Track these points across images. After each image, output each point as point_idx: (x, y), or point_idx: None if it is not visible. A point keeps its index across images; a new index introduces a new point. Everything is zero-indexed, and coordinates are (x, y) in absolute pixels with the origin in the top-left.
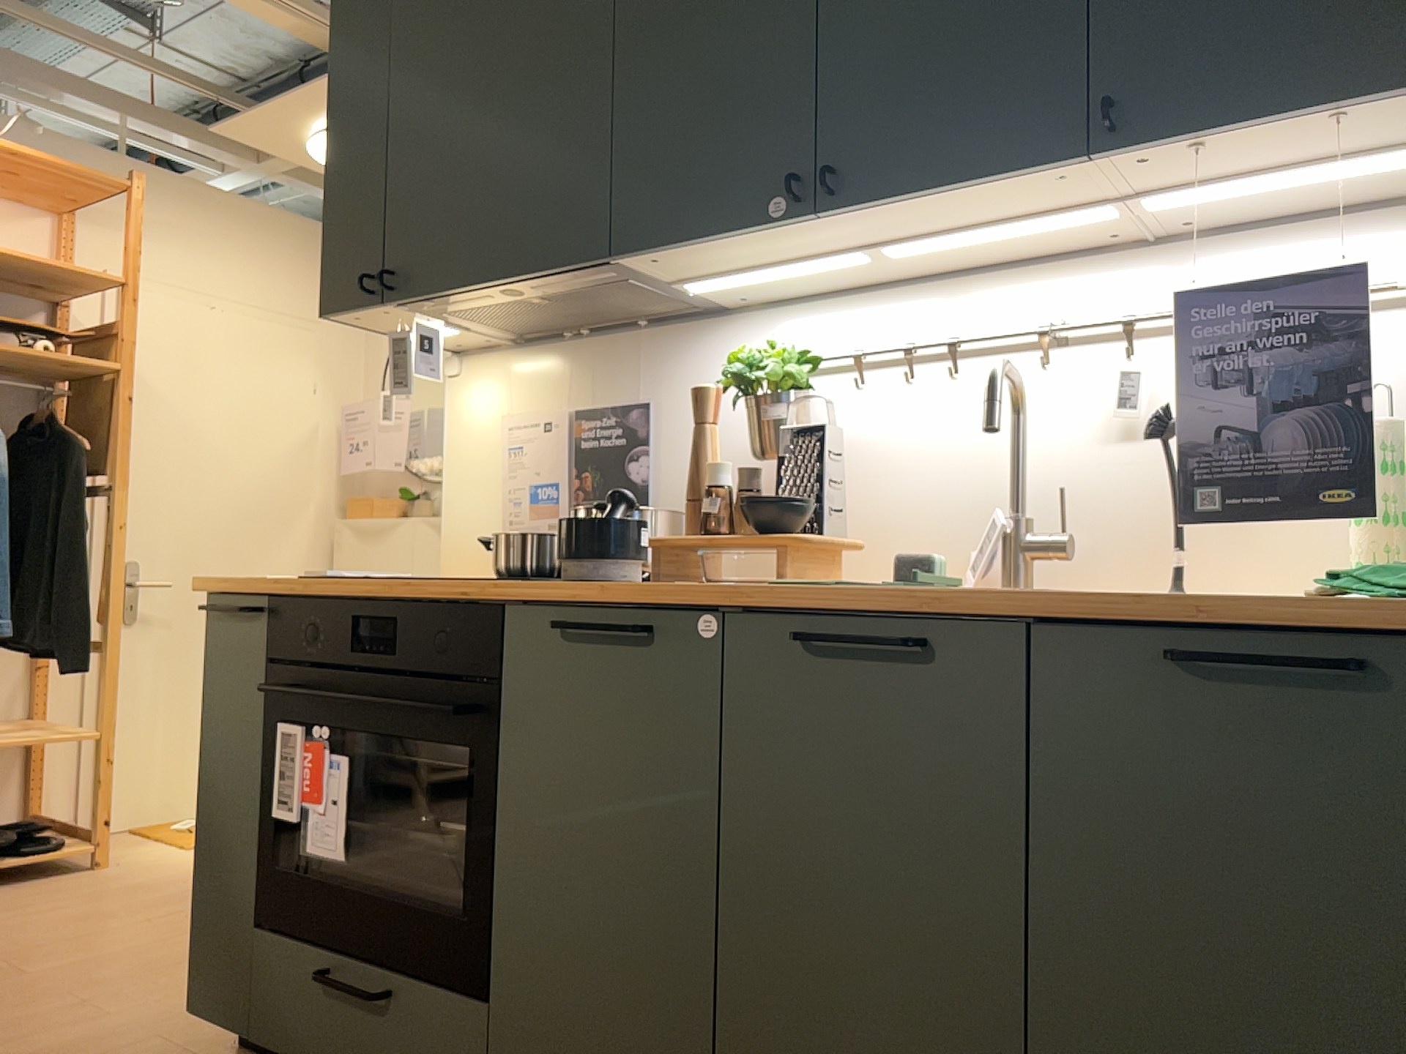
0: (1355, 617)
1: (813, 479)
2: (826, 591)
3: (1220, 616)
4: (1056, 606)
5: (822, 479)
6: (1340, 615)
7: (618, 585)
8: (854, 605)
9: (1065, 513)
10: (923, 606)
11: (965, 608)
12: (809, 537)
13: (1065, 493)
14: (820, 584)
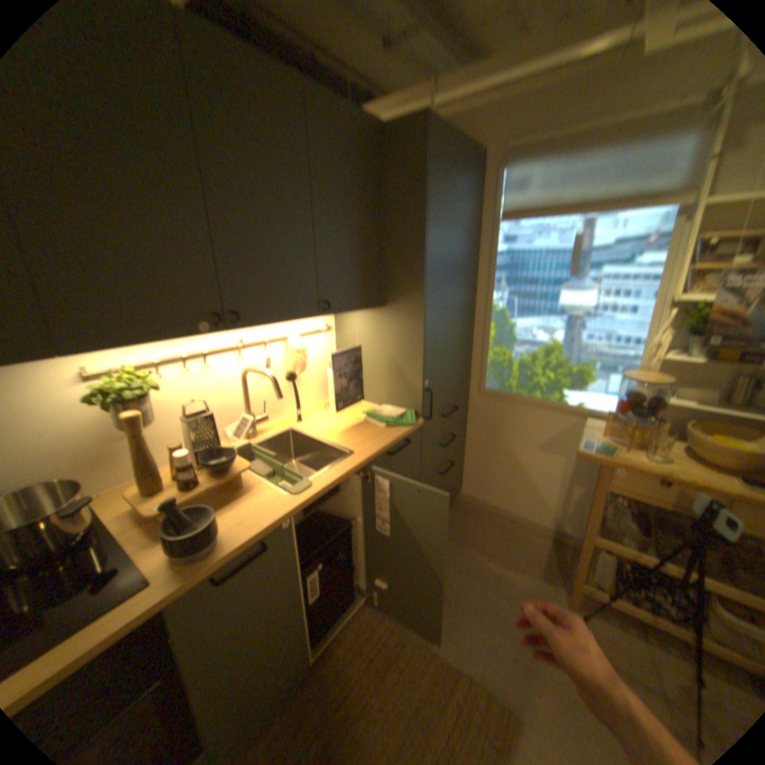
0: (403, 433)
1: (212, 439)
2: (317, 486)
3: (394, 444)
4: (374, 457)
5: (210, 436)
6: (406, 435)
7: (219, 541)
8: (328, 484)
9: (266, 409)
10: (349, 474)
11: (358, 468)
12: (237, 464)
13: (266, 403)
14: (310, 484)
